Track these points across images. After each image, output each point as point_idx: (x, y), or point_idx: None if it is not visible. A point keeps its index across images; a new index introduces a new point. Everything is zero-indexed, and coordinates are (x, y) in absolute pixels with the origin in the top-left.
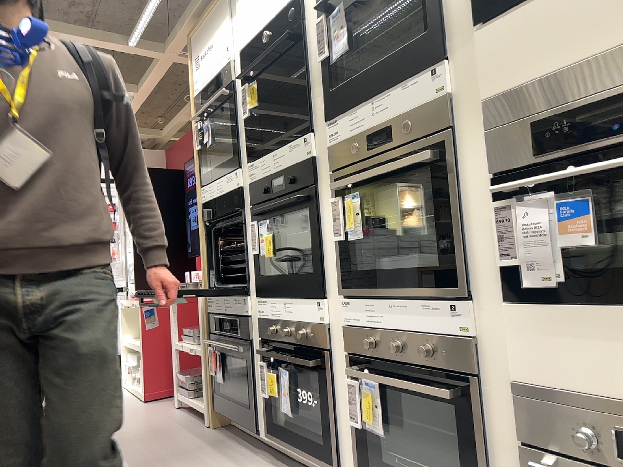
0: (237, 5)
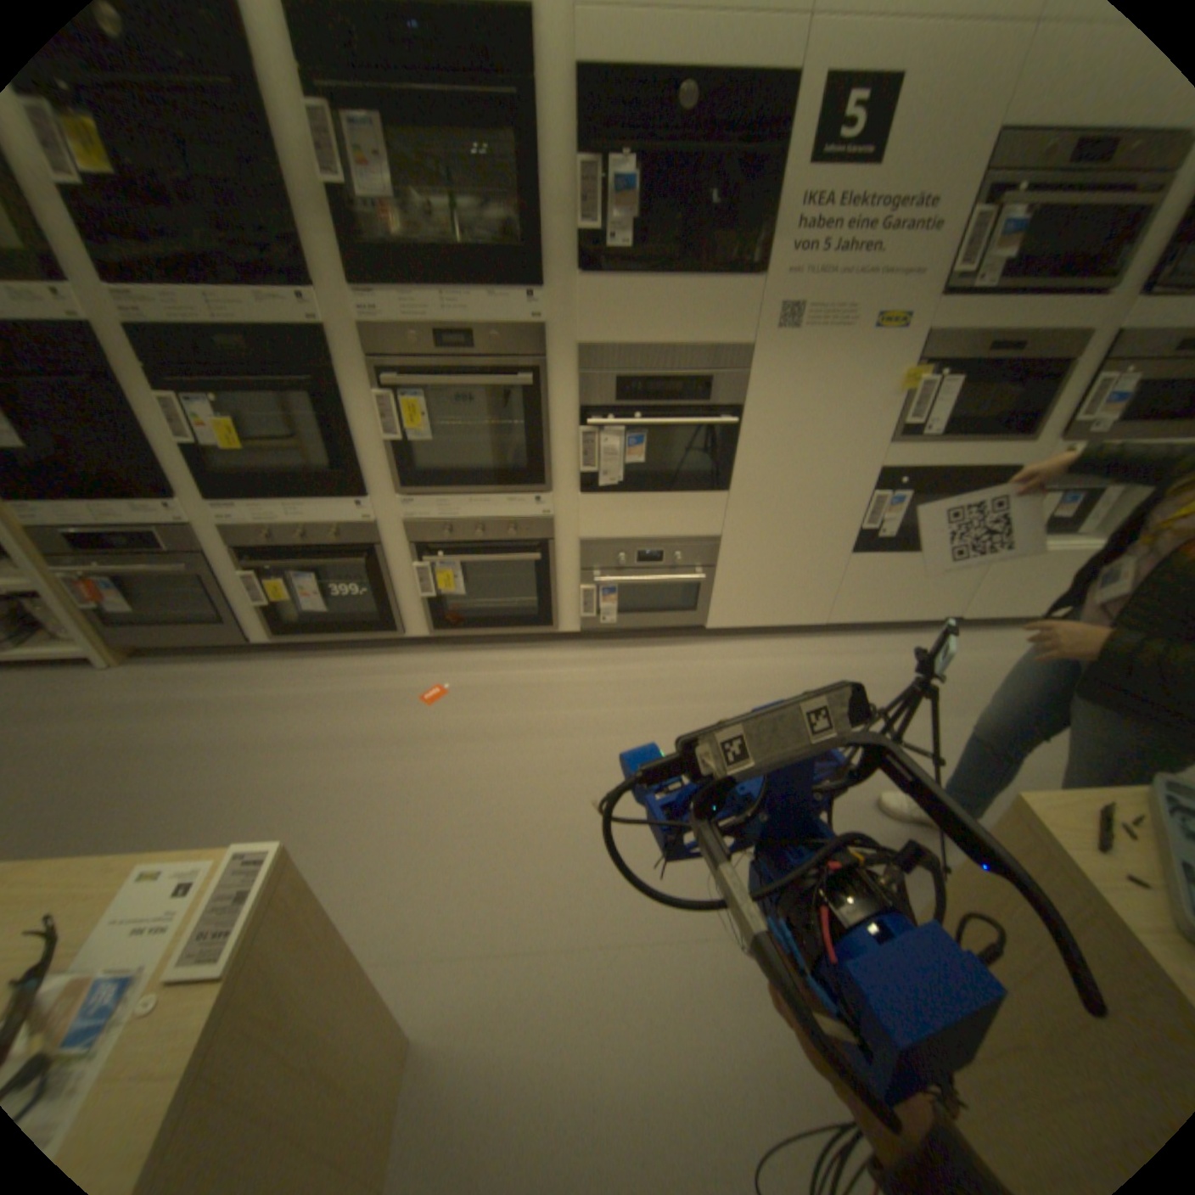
0: None
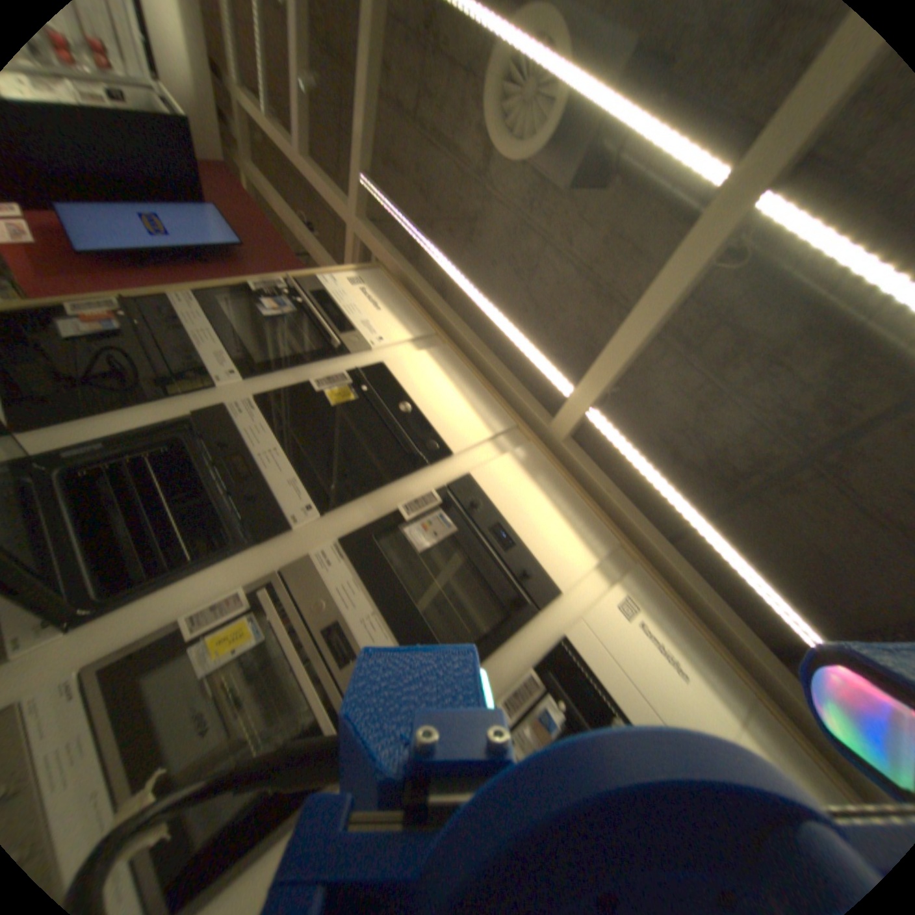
0: (424, 354)
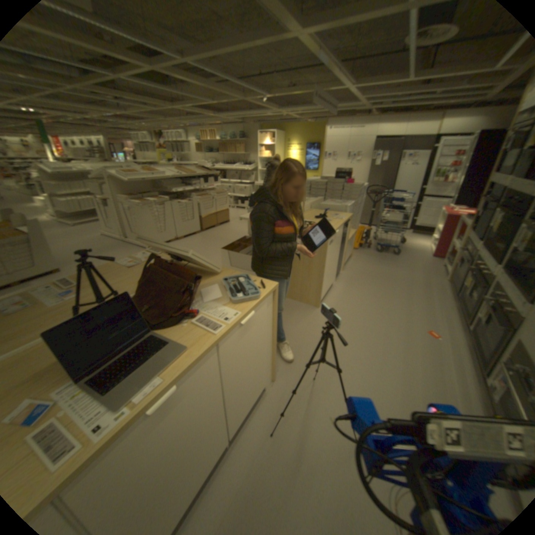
0: None
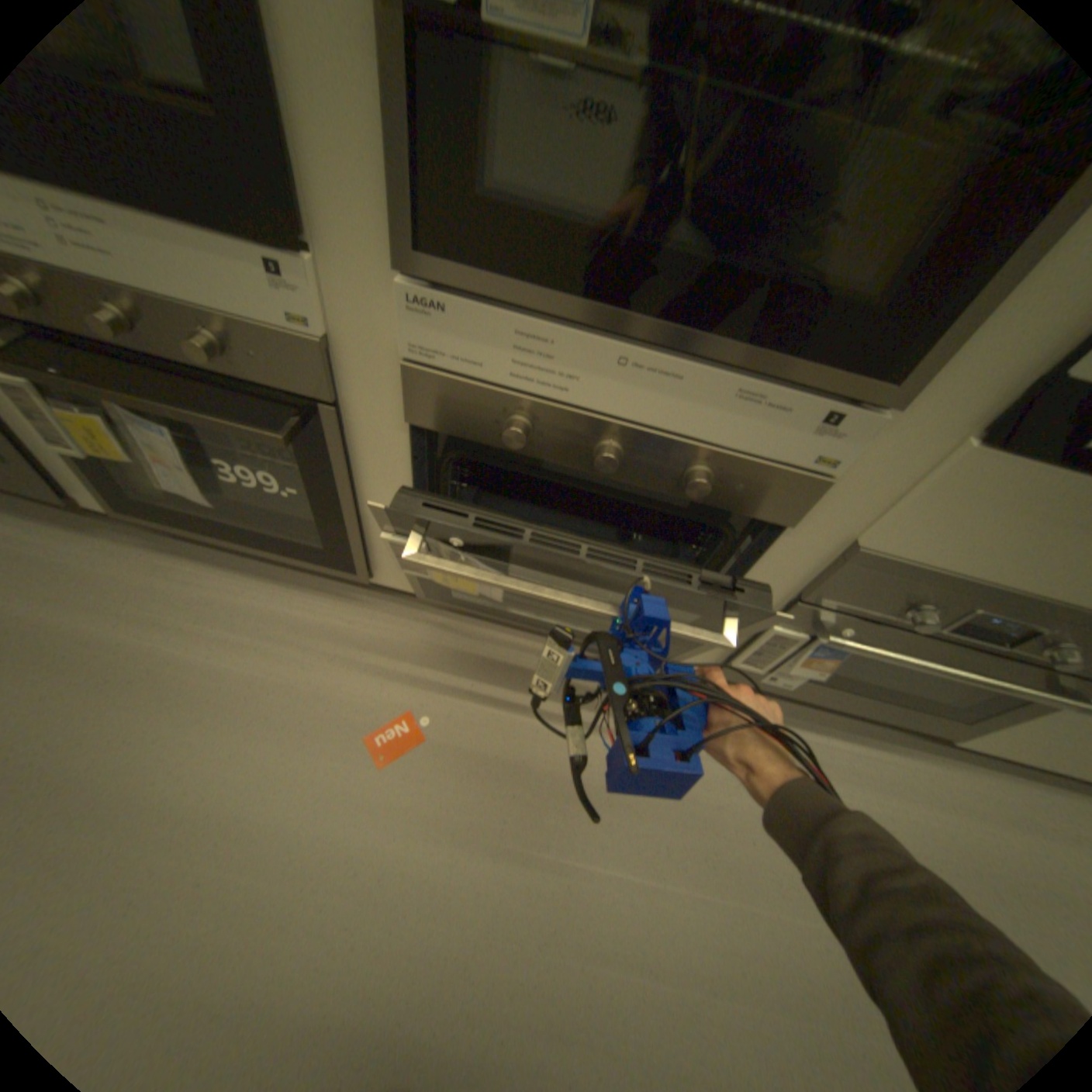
0: None
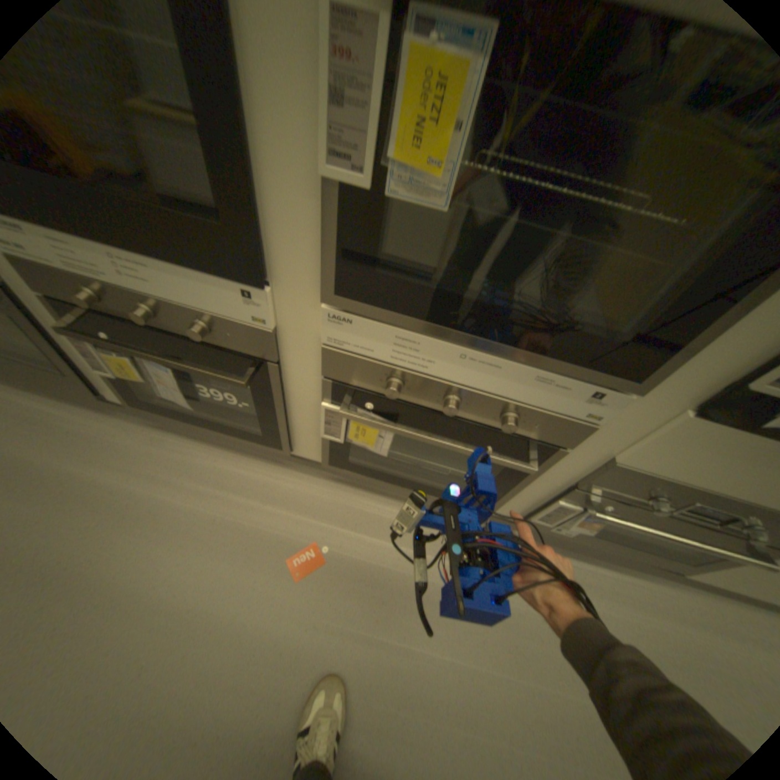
0: None
